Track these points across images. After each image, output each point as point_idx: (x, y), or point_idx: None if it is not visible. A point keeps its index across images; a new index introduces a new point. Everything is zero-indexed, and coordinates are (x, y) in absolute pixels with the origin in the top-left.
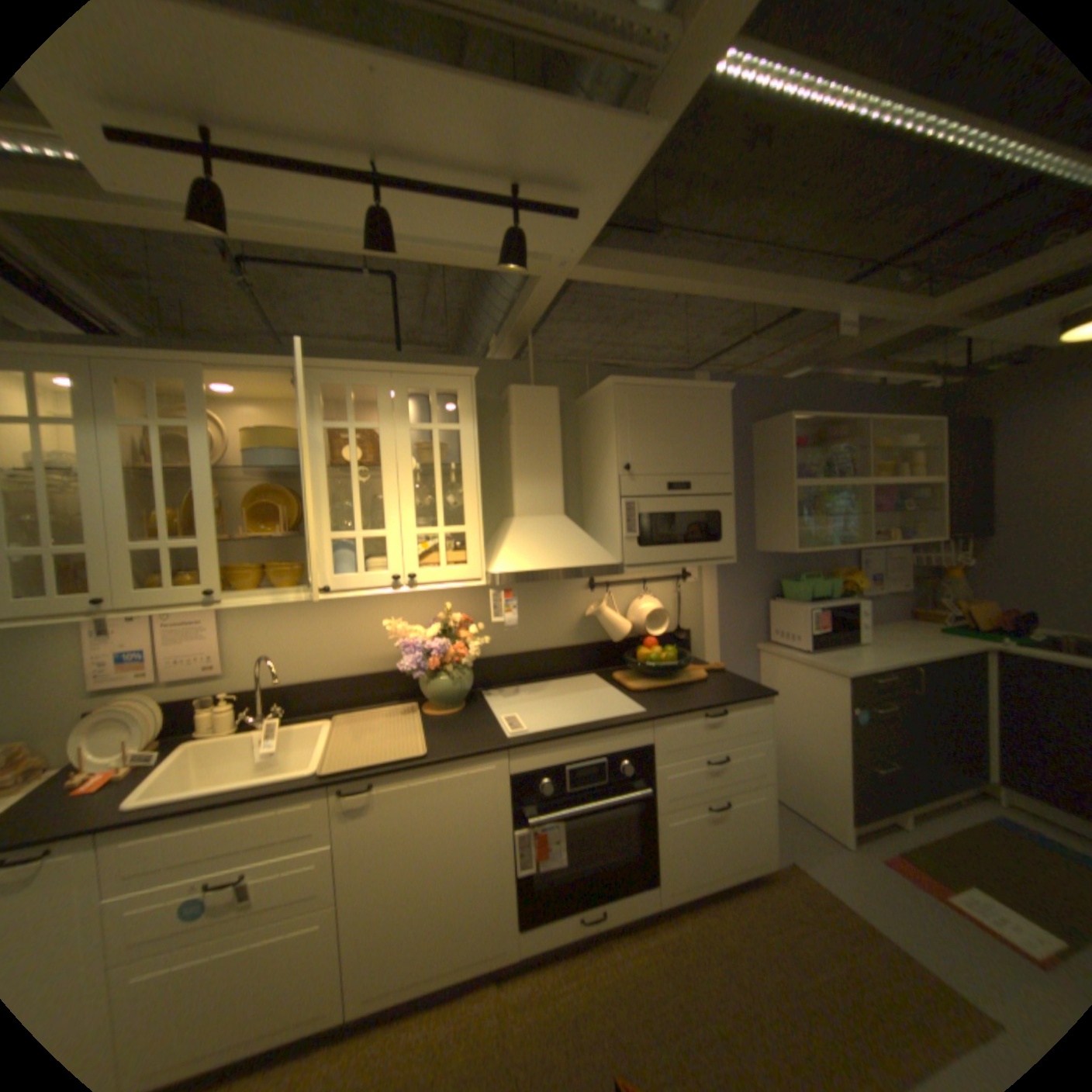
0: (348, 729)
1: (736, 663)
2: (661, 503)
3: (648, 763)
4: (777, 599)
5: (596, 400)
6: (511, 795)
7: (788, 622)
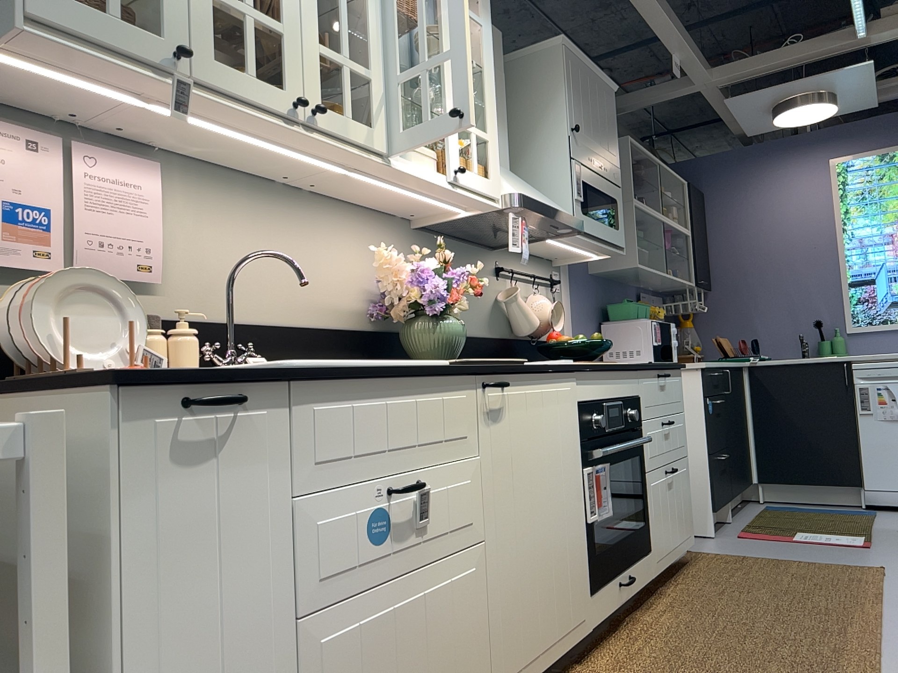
0: None
1: None
2: (591, 176)
3: (638, 414)
4: (604, 325)
5: (524, 63)
6: (577, 425)
7: (623, 341)
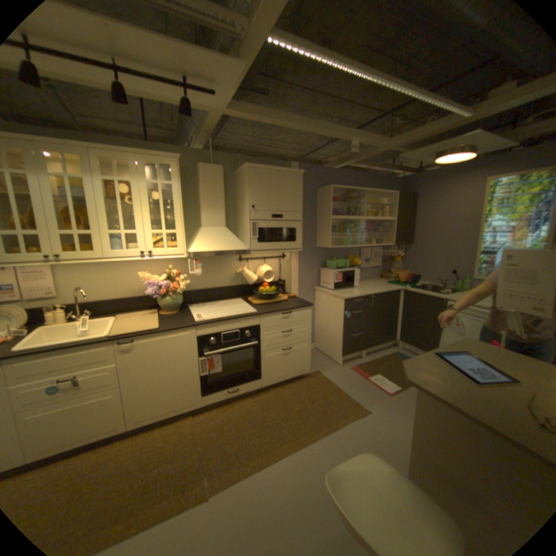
0: (124, 320)
1: (305, 294)
2: (269, 223)
3: (257, 332)
4: (324, 268)
5: (241, 173)
6: (198, 344)
7: (326, 277)
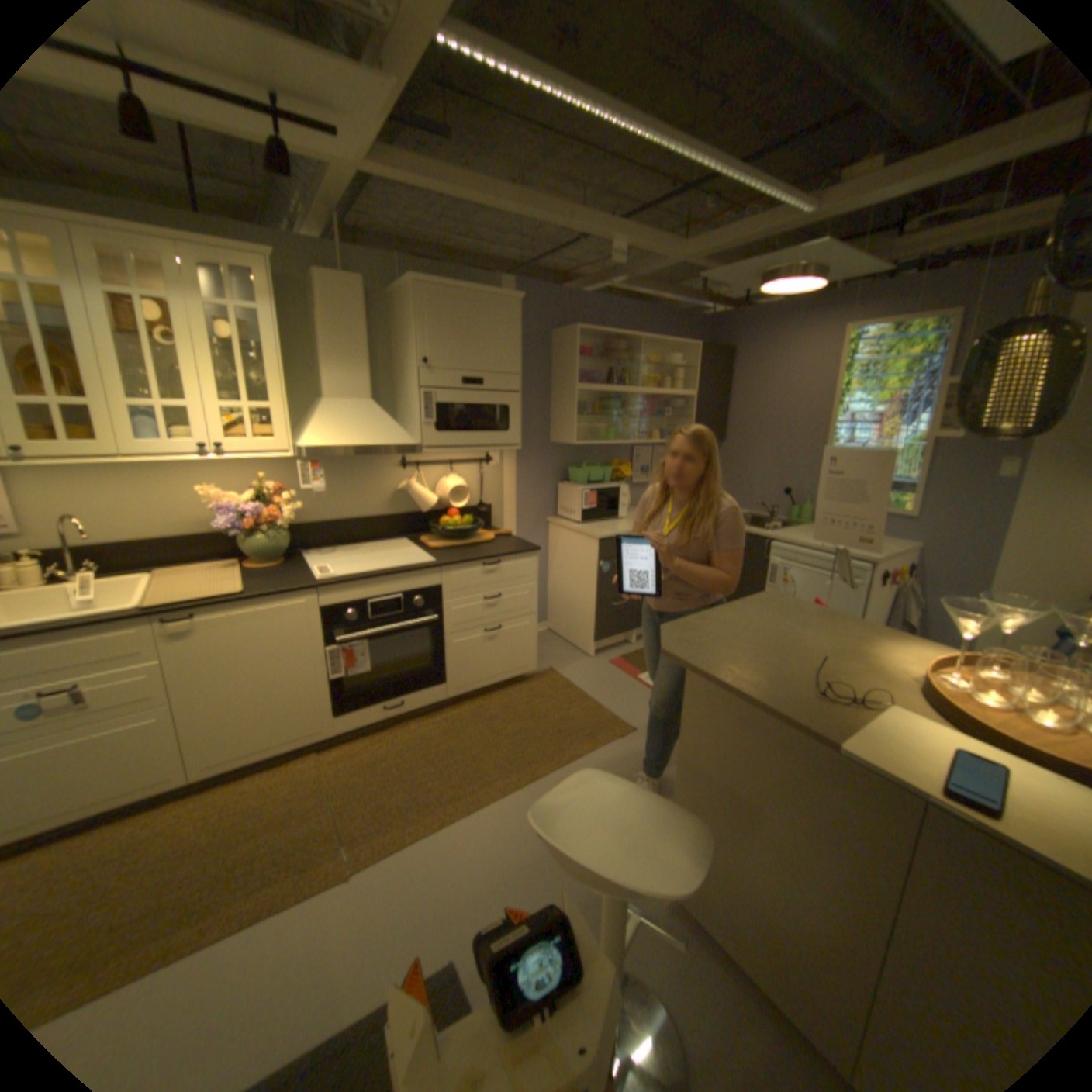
0: (168, 580)
1: (529, 532)
2: (456, 395)
3: (436, 598)
4: (564, 482)
5: (400, 293)
6: (321, 621)
7: (568, 500)
